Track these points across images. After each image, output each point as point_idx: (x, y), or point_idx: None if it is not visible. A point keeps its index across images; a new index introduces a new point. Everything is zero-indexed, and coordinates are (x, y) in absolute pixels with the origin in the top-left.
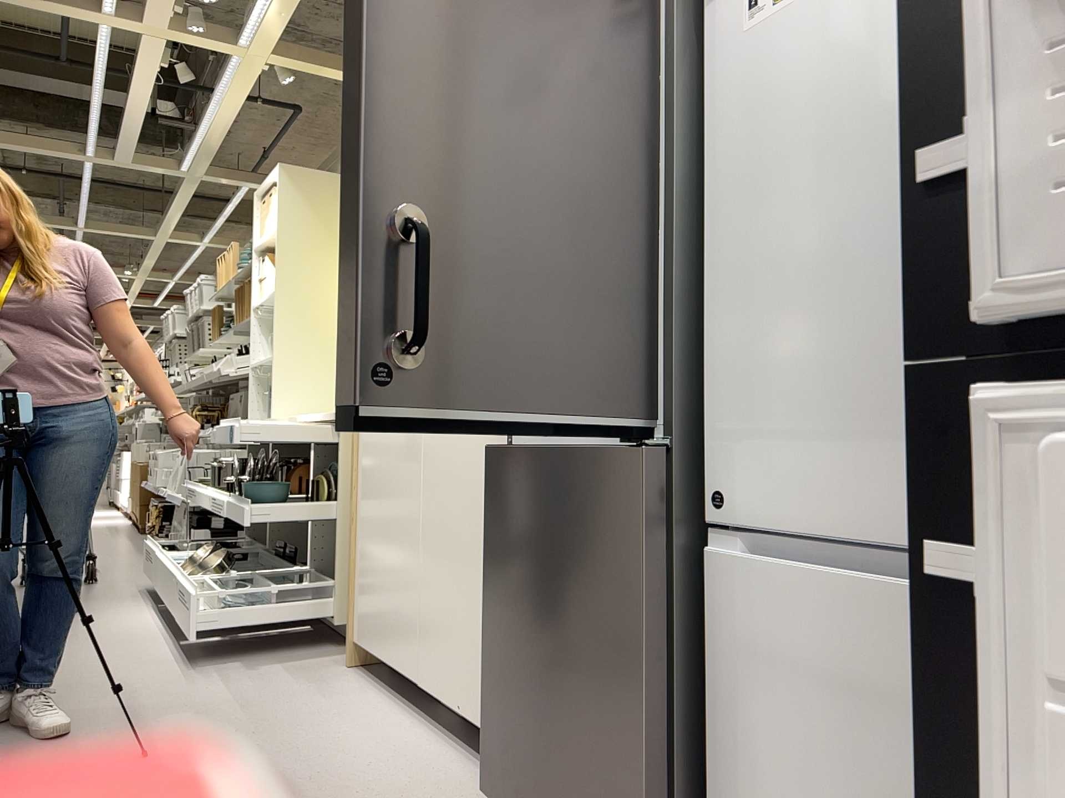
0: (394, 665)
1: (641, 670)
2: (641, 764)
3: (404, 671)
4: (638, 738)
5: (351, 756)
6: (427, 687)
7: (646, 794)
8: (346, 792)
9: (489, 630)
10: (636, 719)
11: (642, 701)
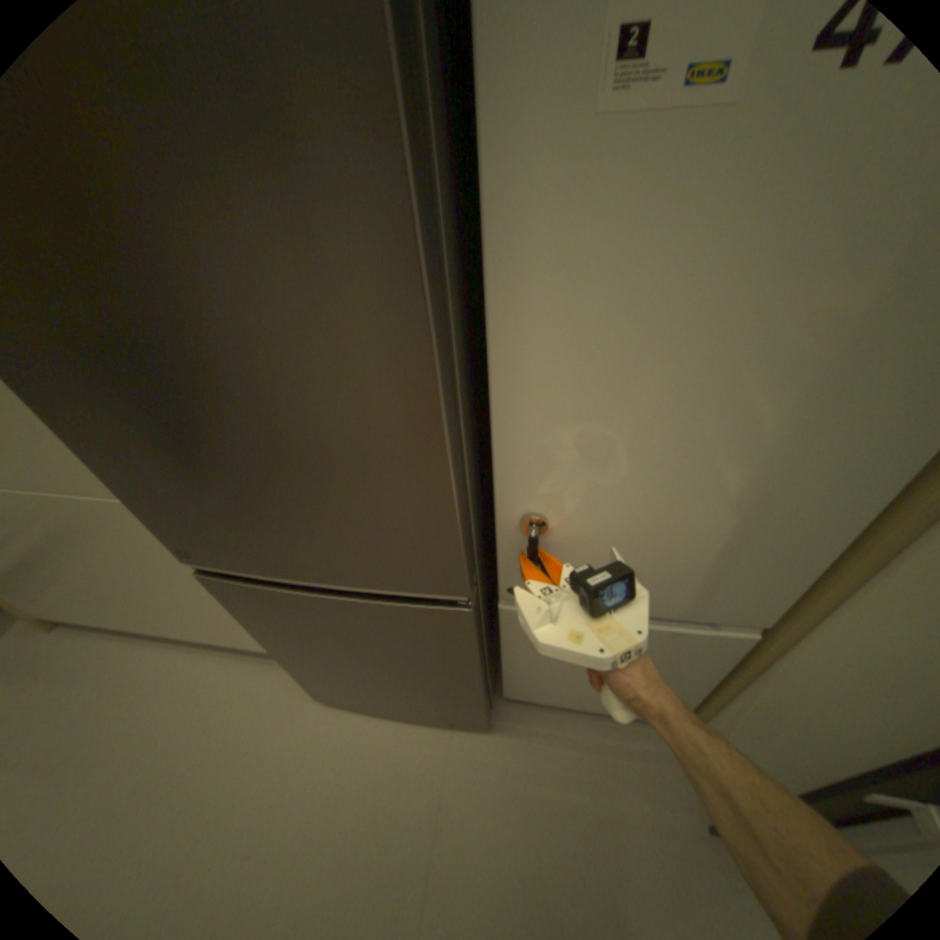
0: (119, 628)
1: (473, 679)
2: (473, 696)
3: (137, 630)
4: (470, 693)
5: (173, 729)
6: (180, 637)
7: (475, 700)
8: (212, 767)
9: (279, 655)
10: (468, 689)
11: (474, 686)
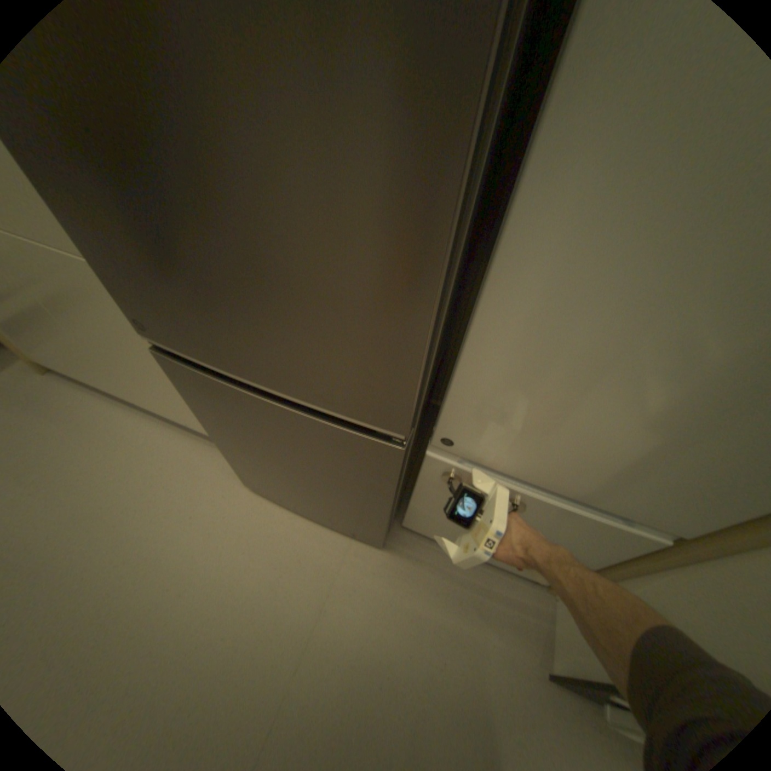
0: (97, 386)
1: (384, 506)
2: (378, 519)
3: (111, 392)
4: (377, 516)
5: (129, 477)
6: (145, 406)
7: (379, 522)
8: (154, 514)
9: (220, 442)
10: (377, 513)
11: (383, 512)
